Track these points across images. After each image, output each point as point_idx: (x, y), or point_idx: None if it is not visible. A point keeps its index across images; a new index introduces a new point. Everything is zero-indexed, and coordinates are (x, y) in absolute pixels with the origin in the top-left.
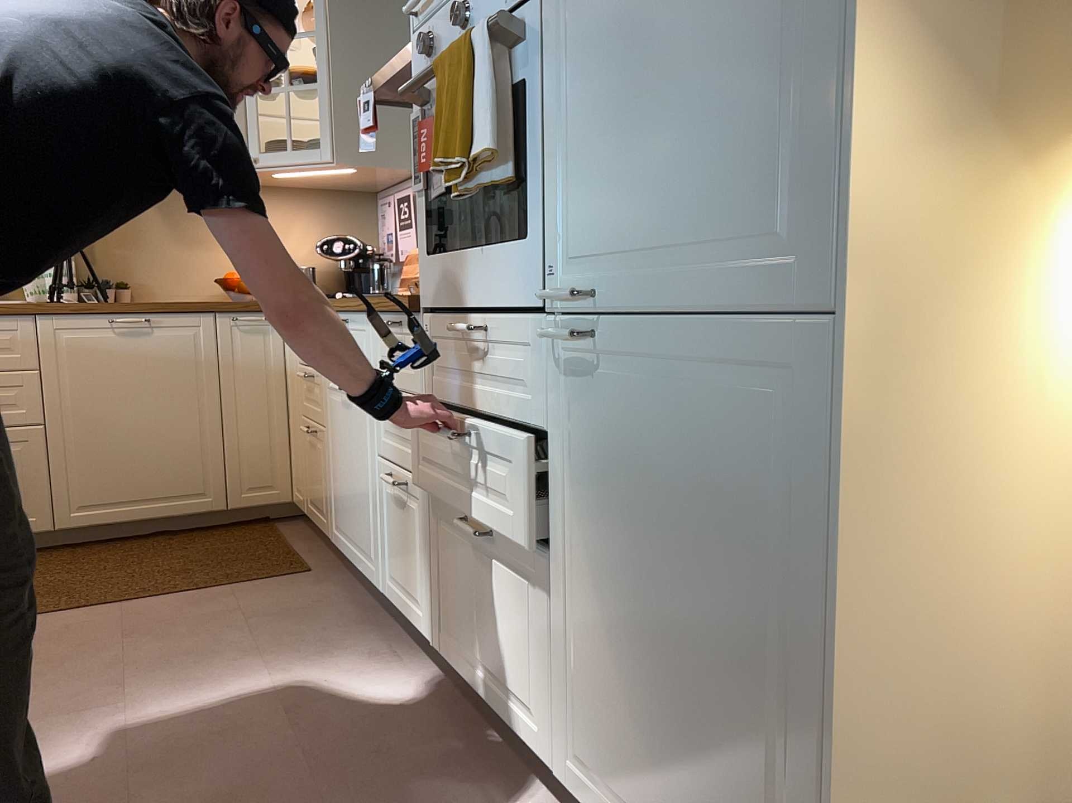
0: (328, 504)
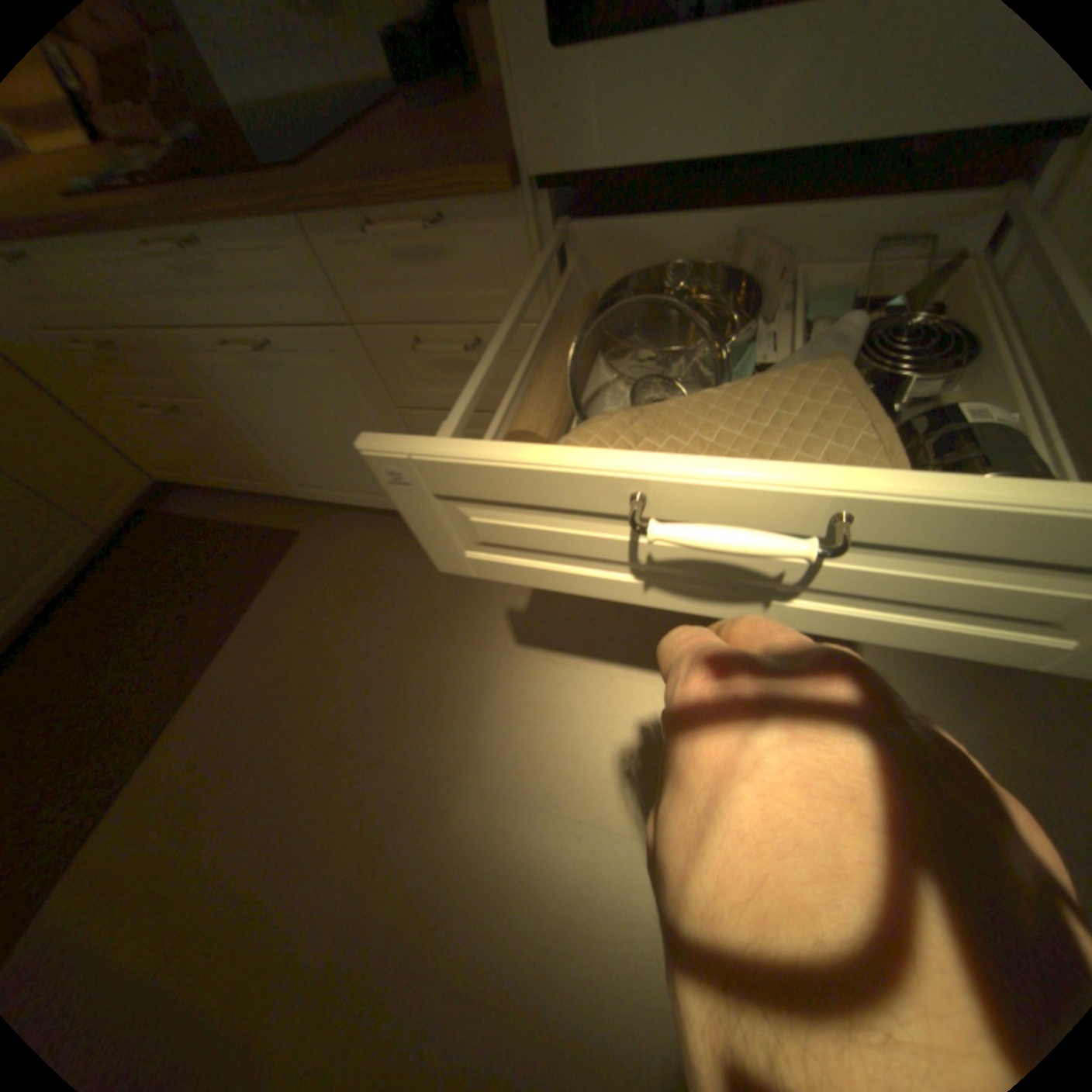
0: (261, 471)
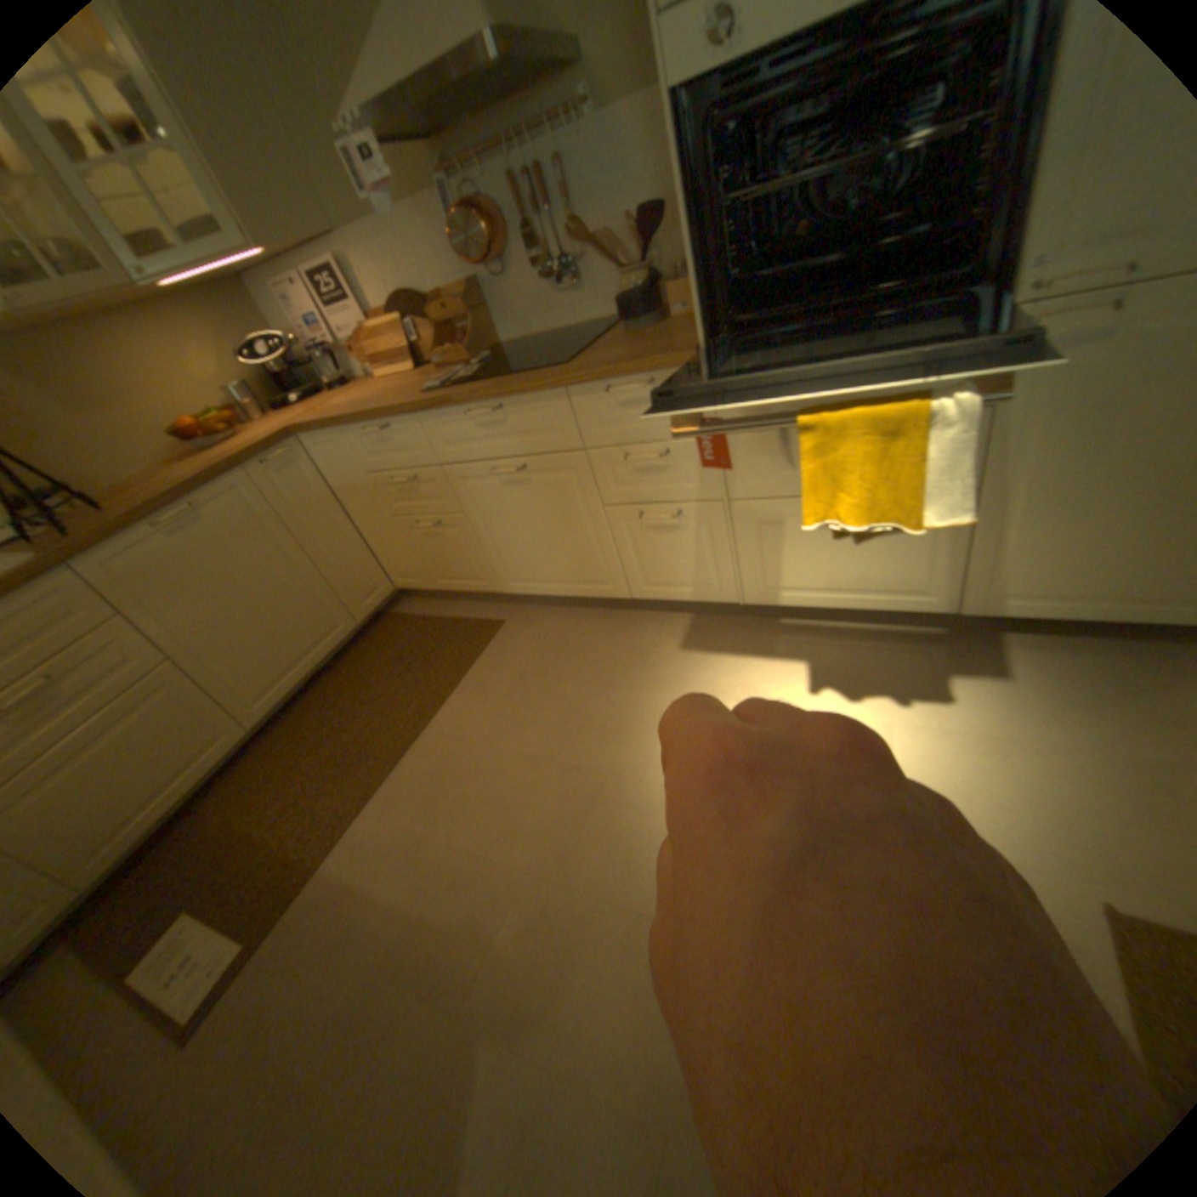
0: (489, 569)
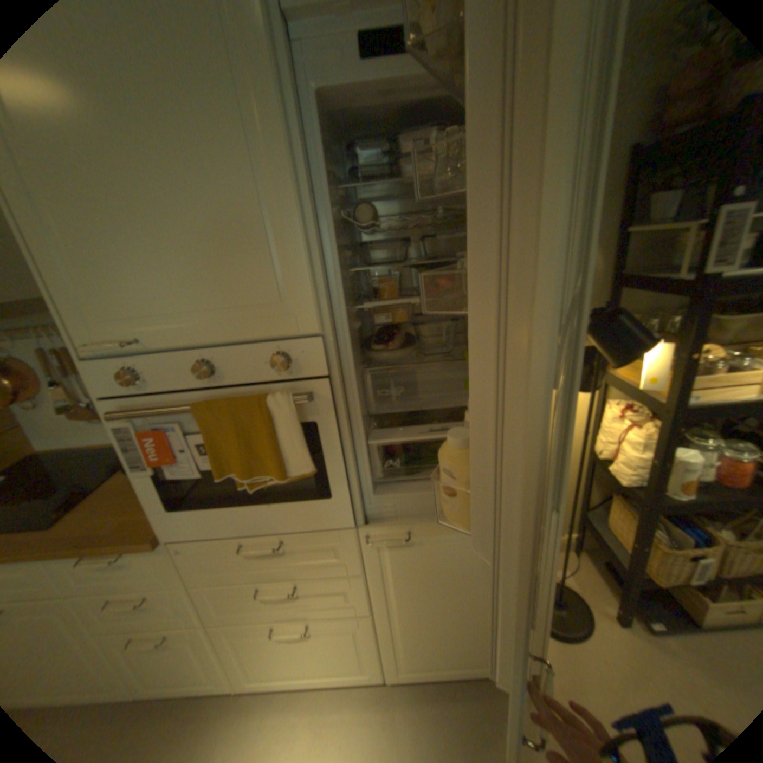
0: None
